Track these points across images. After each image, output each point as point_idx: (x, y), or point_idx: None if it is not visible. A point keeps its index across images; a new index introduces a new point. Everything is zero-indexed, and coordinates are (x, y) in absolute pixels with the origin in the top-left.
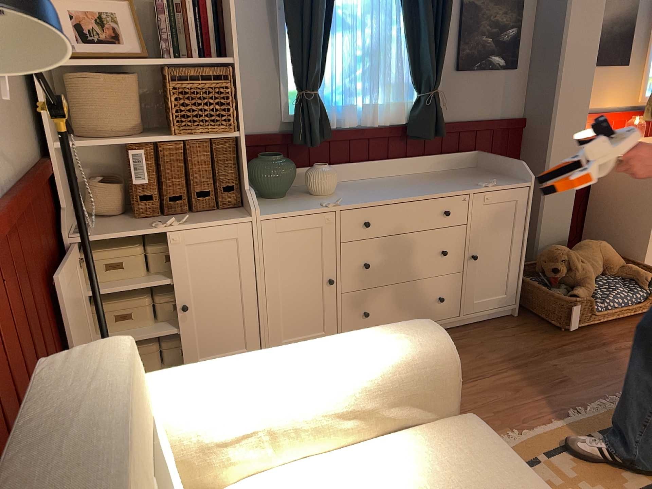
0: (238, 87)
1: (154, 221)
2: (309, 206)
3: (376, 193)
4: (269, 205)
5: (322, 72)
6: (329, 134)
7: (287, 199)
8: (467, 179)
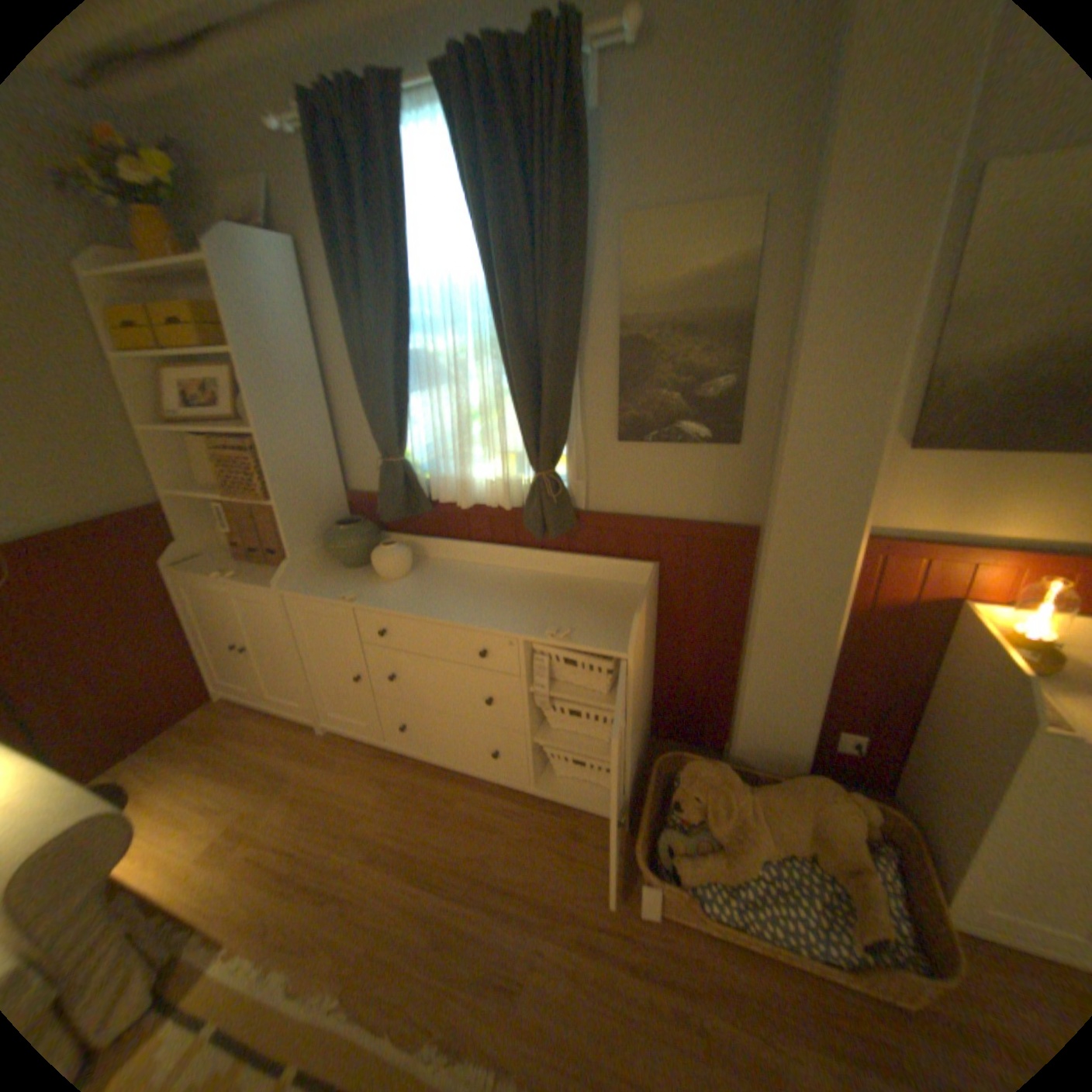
0: (264, 458)
1: (228, 567)
2: (335, 592)
3: (422, 596)
4: (322, 576)
5: (402, 436)
6: (430, 507)
7: (351, 574)
8: (570, 608)
